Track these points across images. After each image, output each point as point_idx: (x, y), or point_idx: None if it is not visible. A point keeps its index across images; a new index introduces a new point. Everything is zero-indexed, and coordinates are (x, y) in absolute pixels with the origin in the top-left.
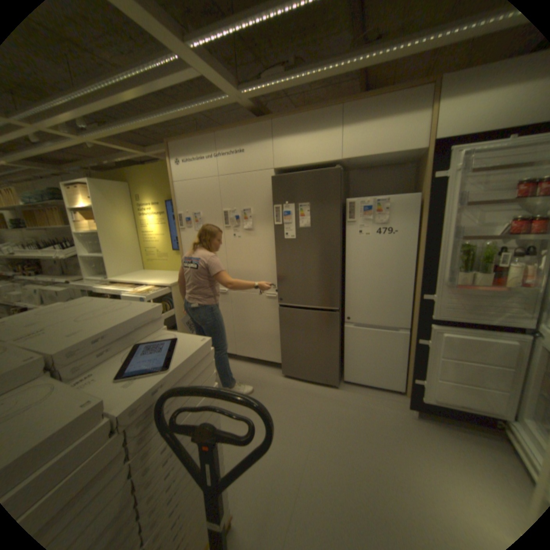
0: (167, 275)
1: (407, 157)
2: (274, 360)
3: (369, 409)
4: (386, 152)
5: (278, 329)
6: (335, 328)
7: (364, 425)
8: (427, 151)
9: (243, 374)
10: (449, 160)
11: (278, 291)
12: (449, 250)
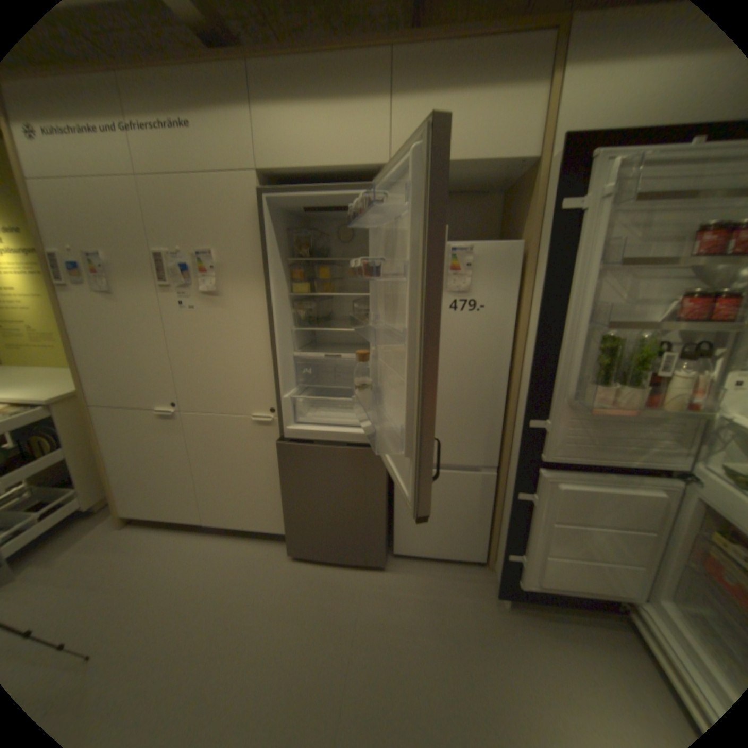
0: (51, 377)
1: (498, 175)
2: (274, 530)
3: (436, 605)
4: (470, 157)
5: (279, 477)
6: (379, 475)
7: (431, 641)
8: (534, 164)
9: (214, 564)
10: (588, 175)
11: (273, 413)
12: (578, 345)
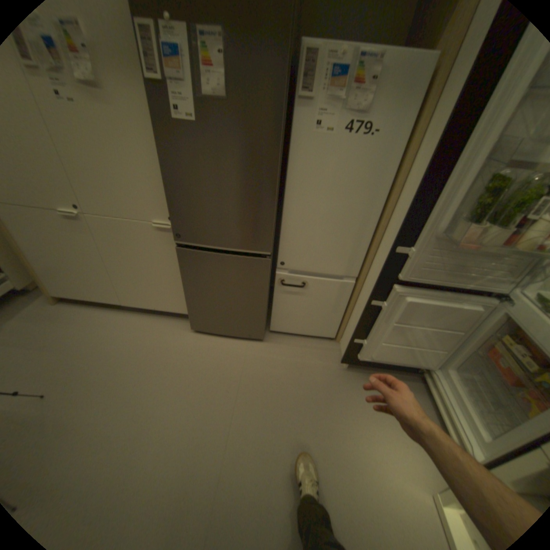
0: None
1: None
2: (179, 311)
3: (297, 364)
4: None
5: (181, 274)
6: (263, 278)
7: (292, 387)
8: None
9: (134, 333)
10: None
11: (171, 222)
12: (465, 181)
